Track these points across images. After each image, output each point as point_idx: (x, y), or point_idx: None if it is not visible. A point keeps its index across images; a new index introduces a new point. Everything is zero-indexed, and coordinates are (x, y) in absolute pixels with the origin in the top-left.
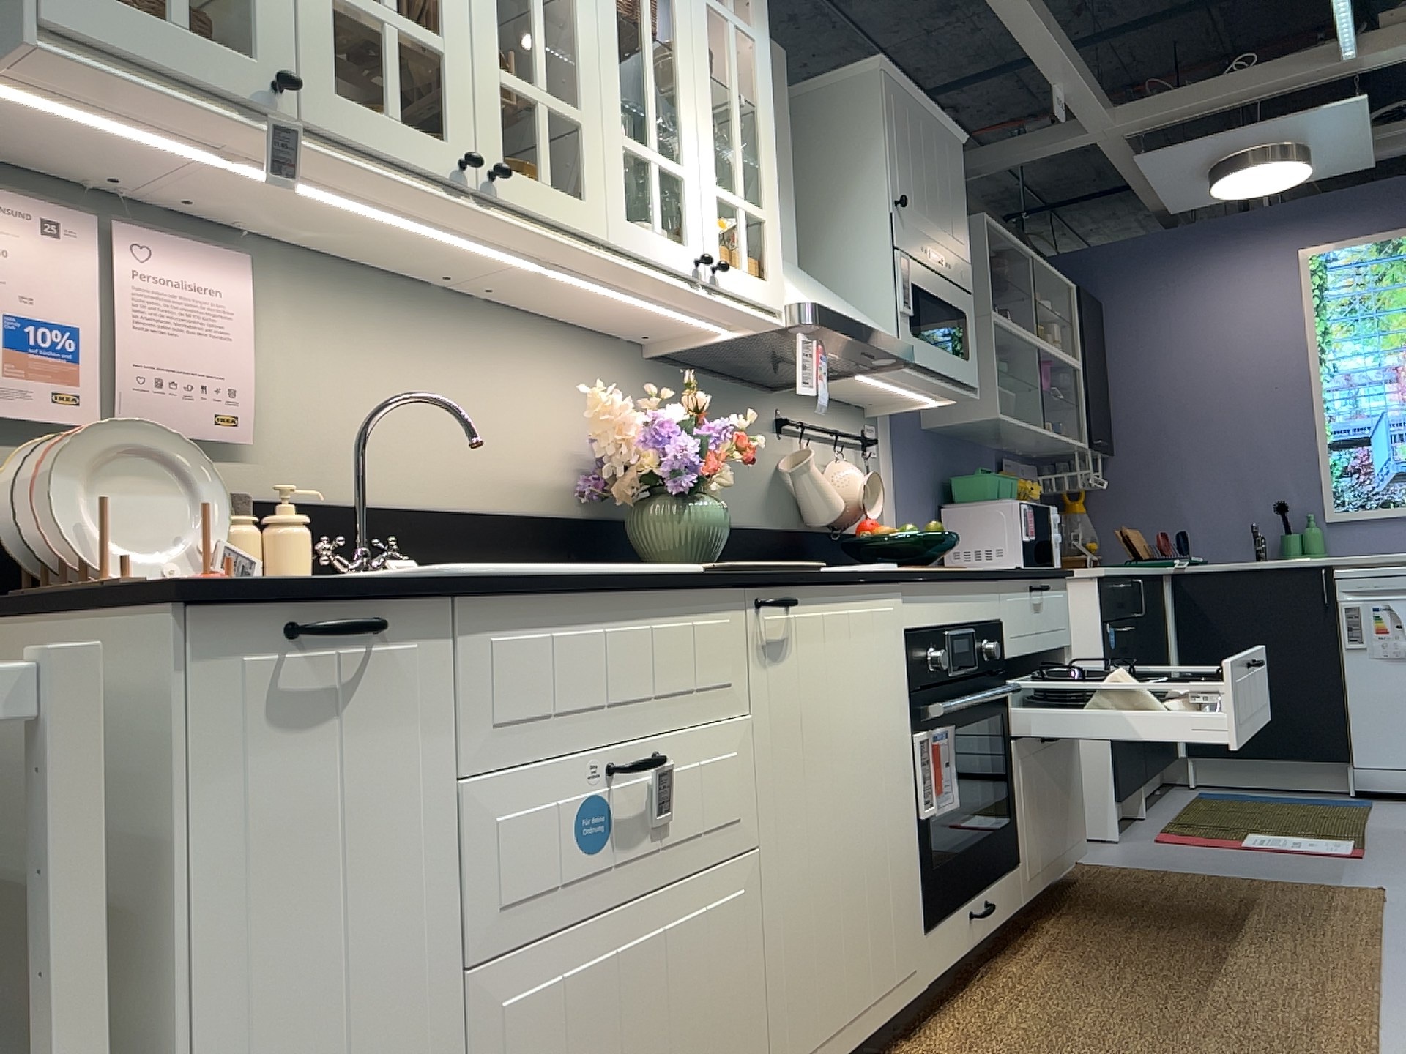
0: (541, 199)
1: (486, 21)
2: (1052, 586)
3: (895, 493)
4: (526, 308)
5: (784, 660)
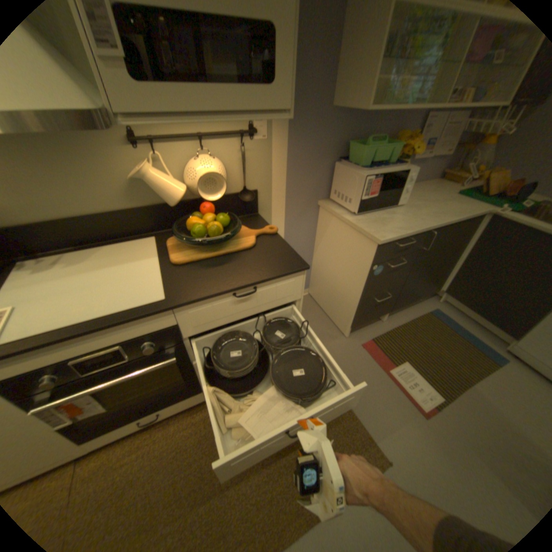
0: None
1: None
2: (271, 281)
3: (282, 159)
4: None
5: None
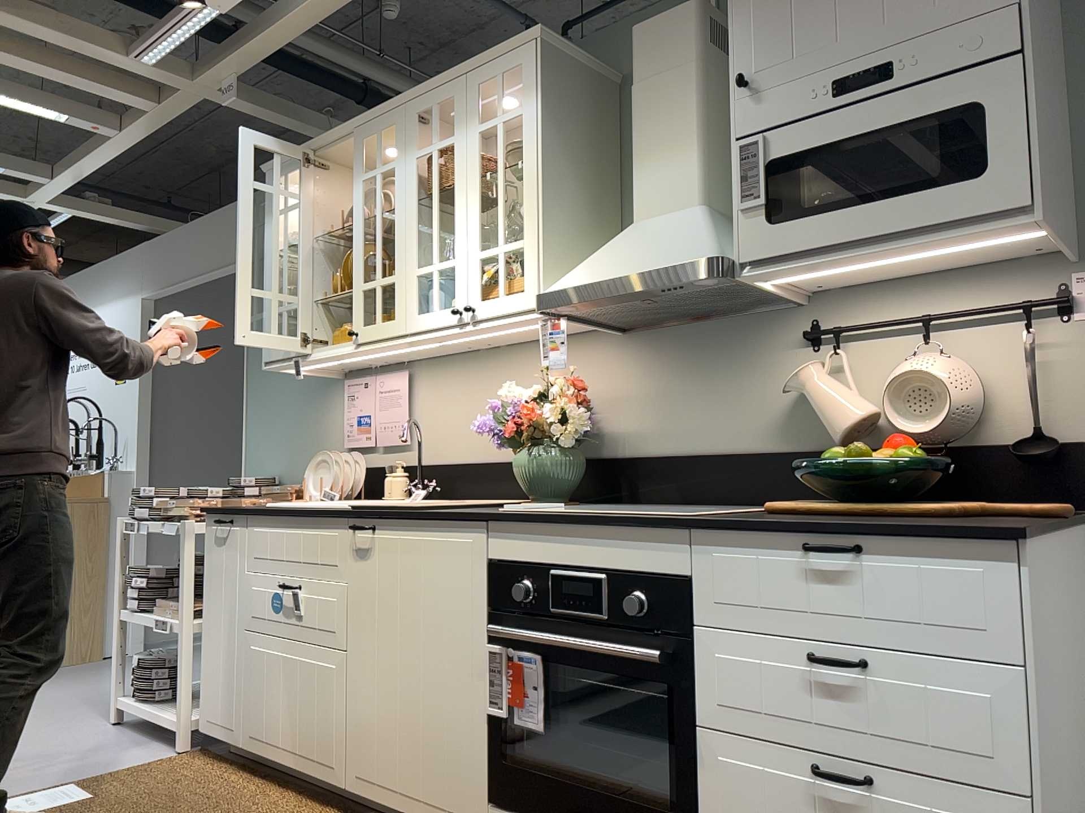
0: (374, 332)
1: (357, 267)
2: (905, 547)
3: None
4: (523, 339)
5: (367, 559)
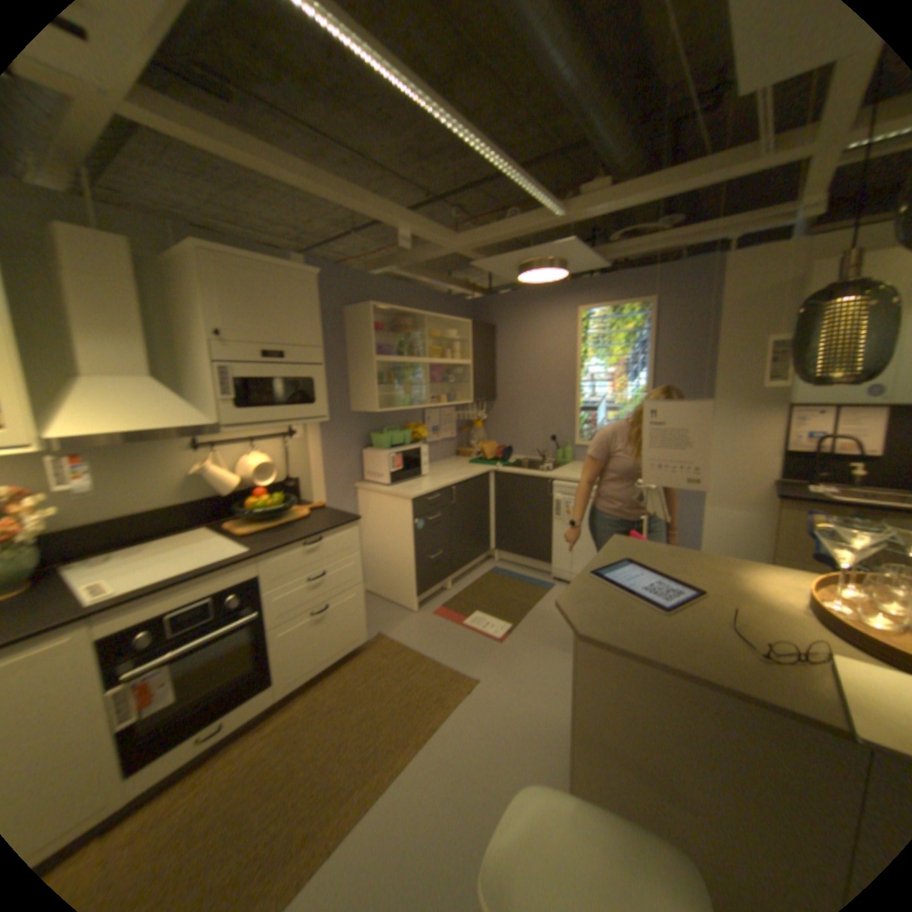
0: None
1: None
2: (331, 533)
3: (316, 452)
4: None
5: None
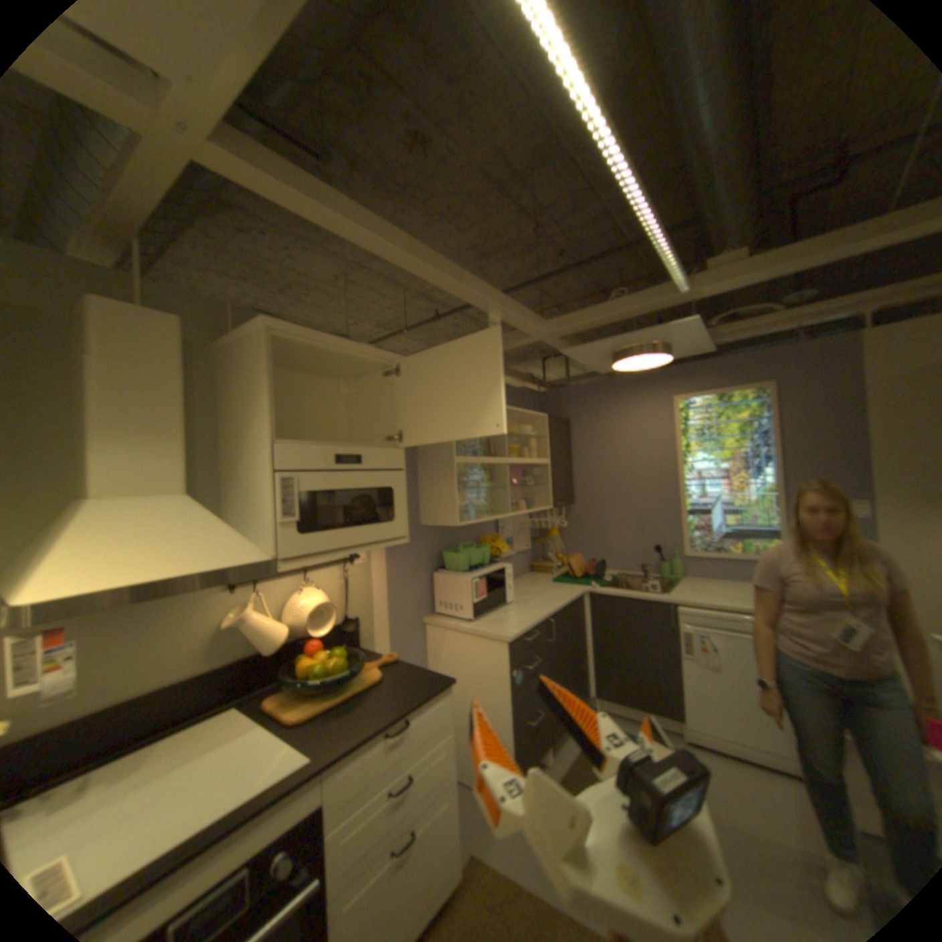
0: None
1: None
2: (422, 711)
3: (382, 580)
4: None
5: None
